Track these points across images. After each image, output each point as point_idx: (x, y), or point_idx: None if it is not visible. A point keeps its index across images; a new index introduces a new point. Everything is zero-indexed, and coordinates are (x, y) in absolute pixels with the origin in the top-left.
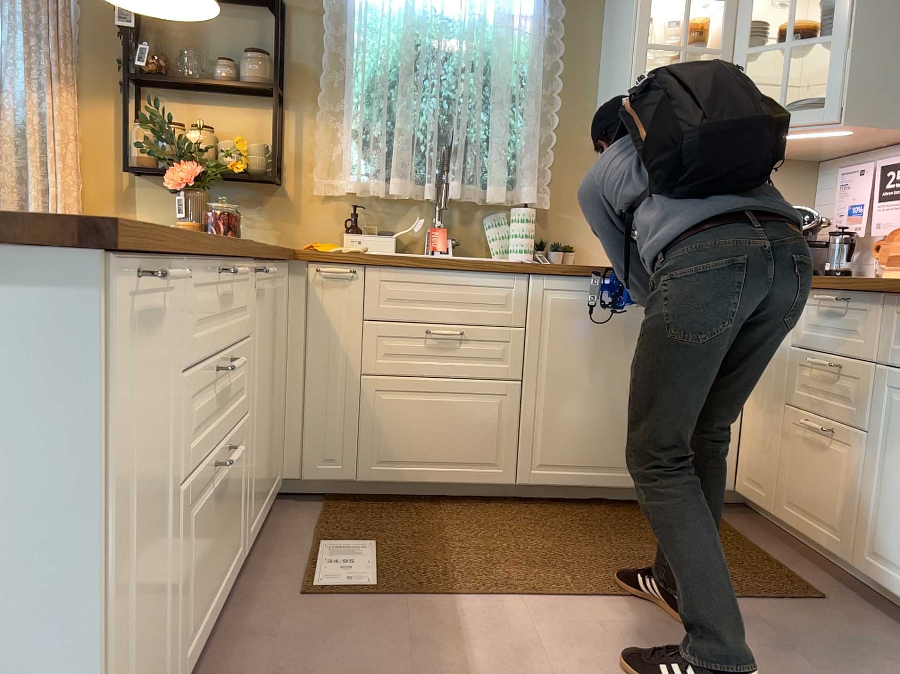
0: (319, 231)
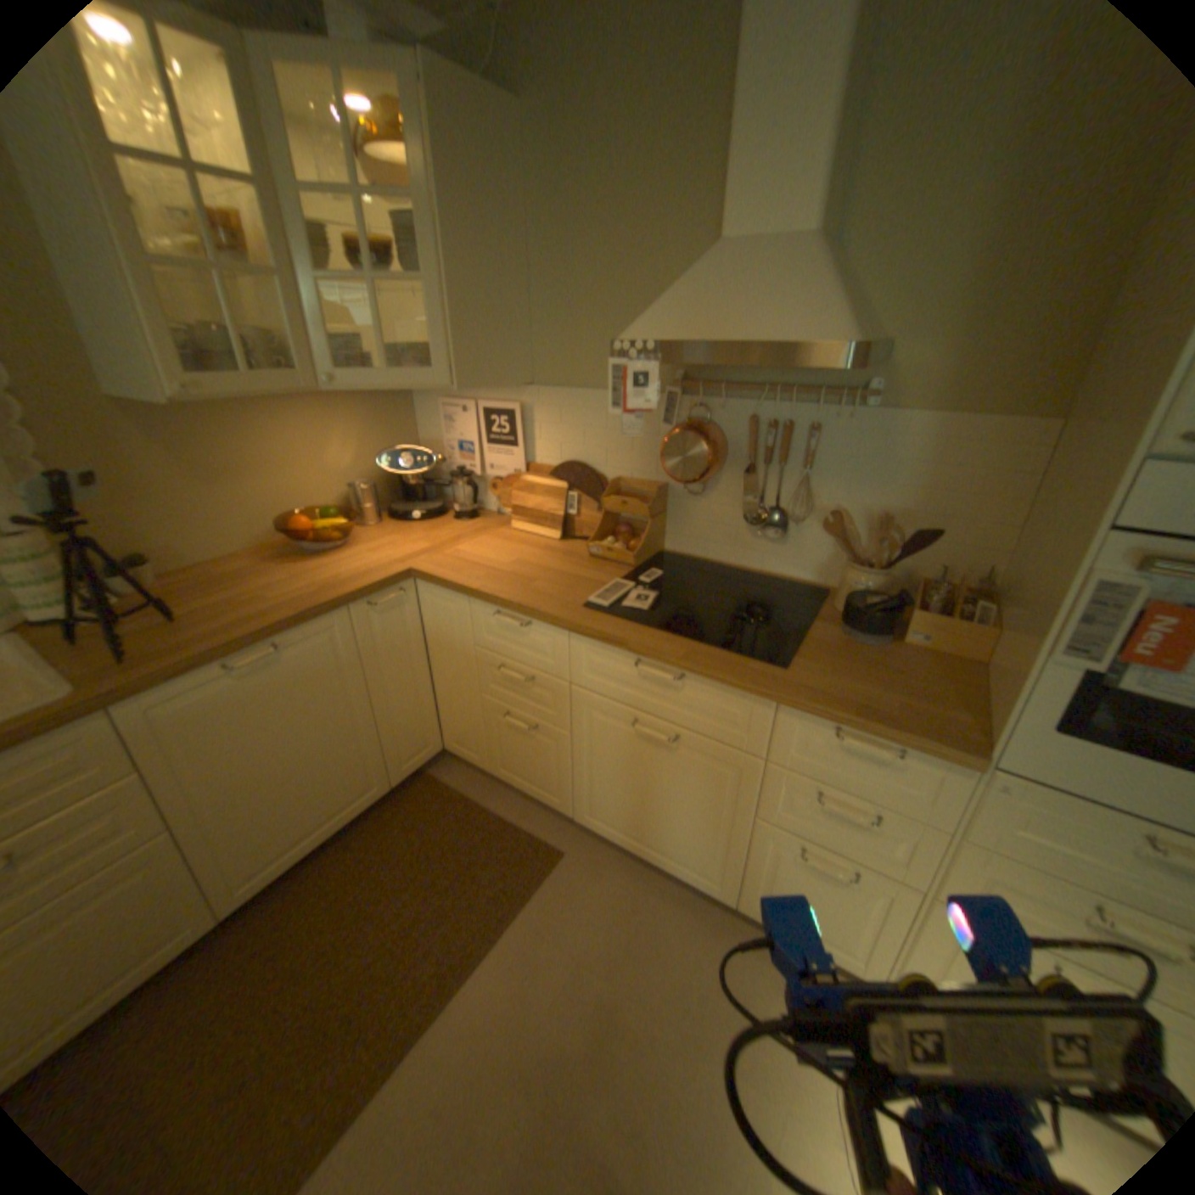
0: None
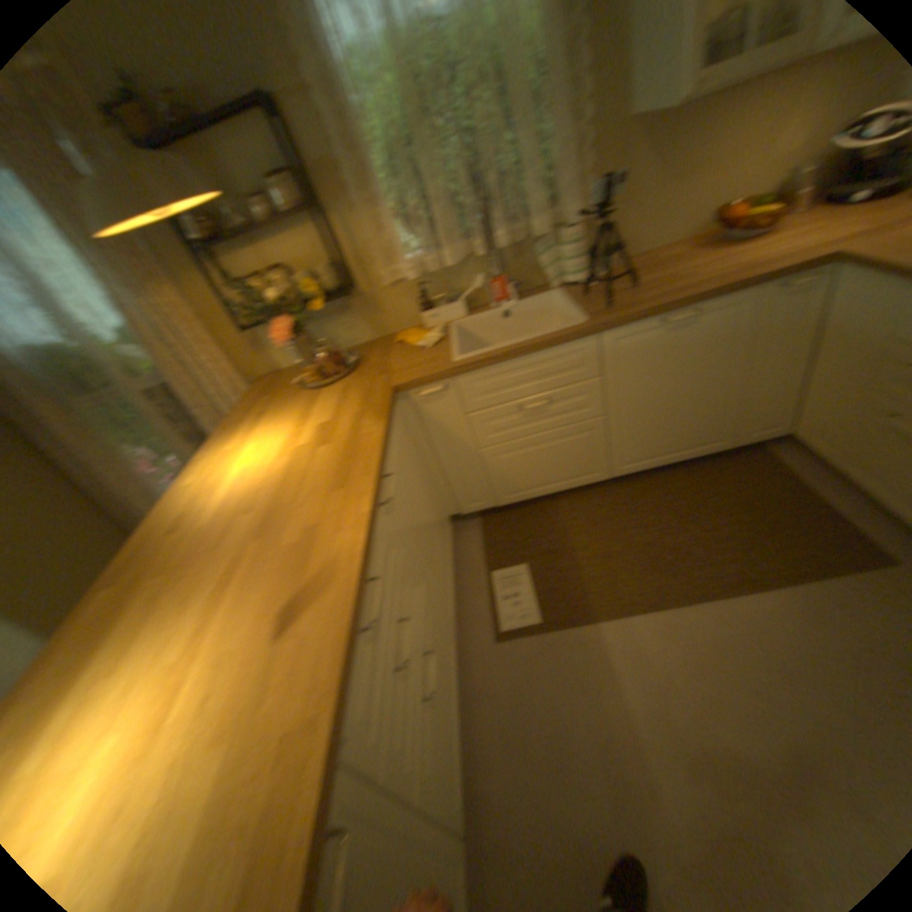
0: (396, 315)
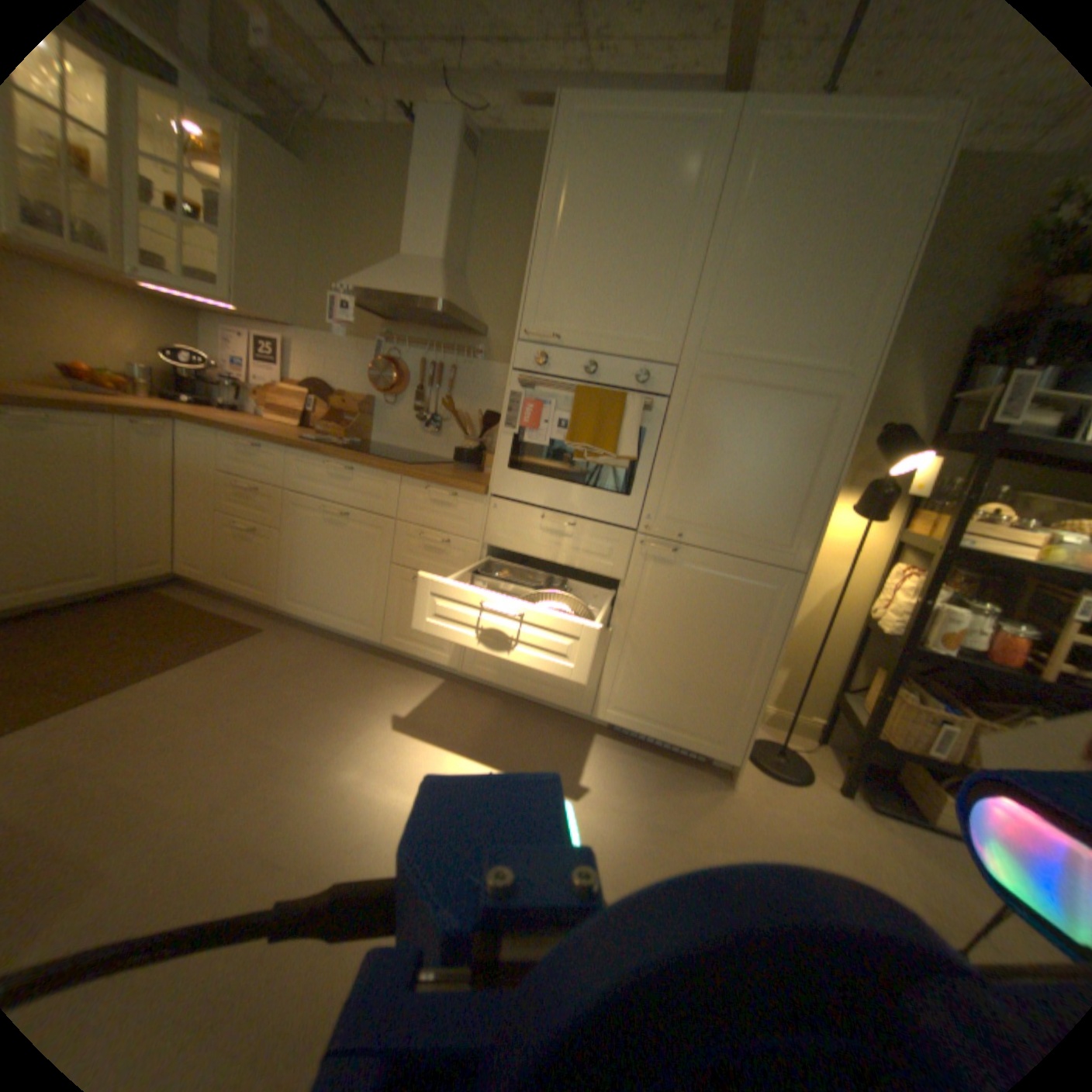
0: None
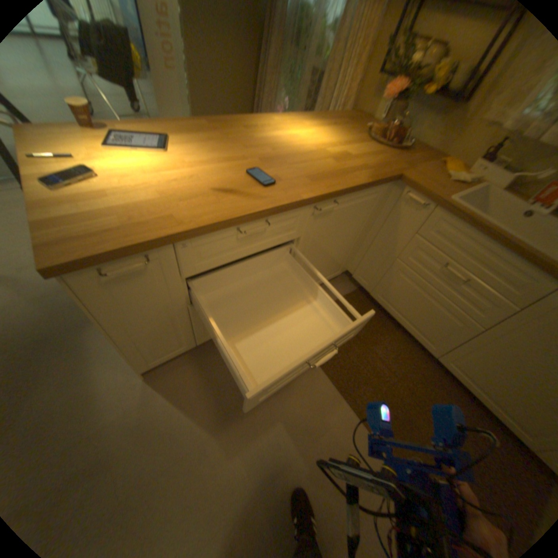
0: (470, 147)
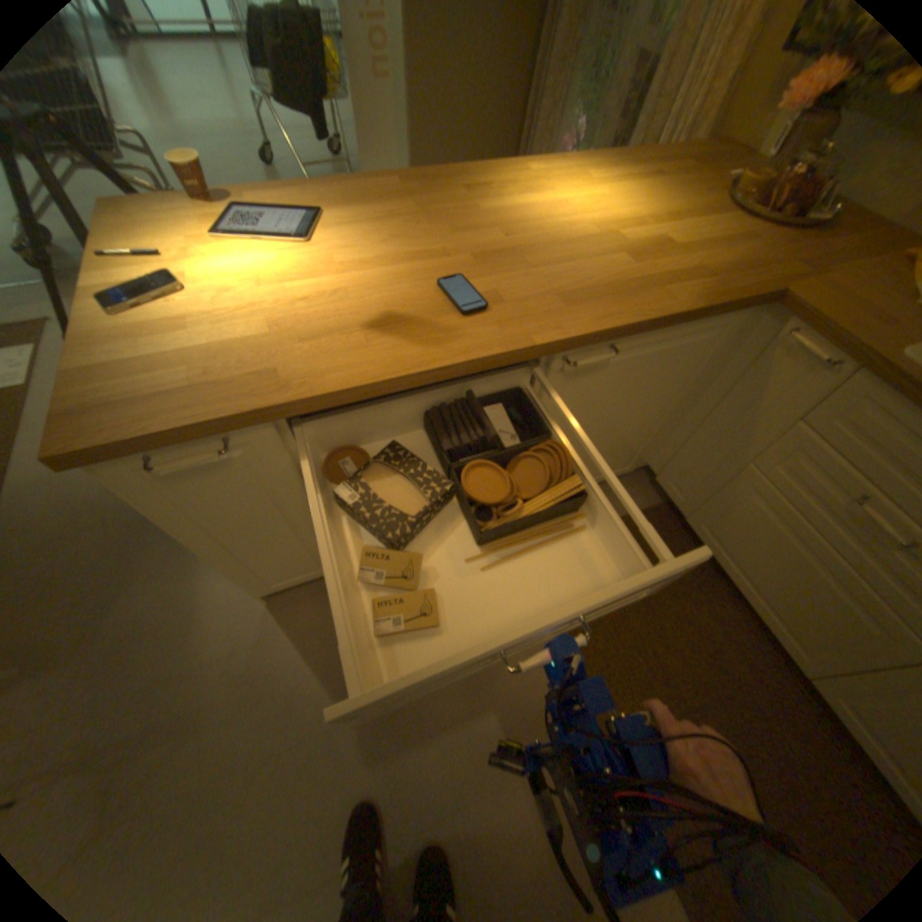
0: None
